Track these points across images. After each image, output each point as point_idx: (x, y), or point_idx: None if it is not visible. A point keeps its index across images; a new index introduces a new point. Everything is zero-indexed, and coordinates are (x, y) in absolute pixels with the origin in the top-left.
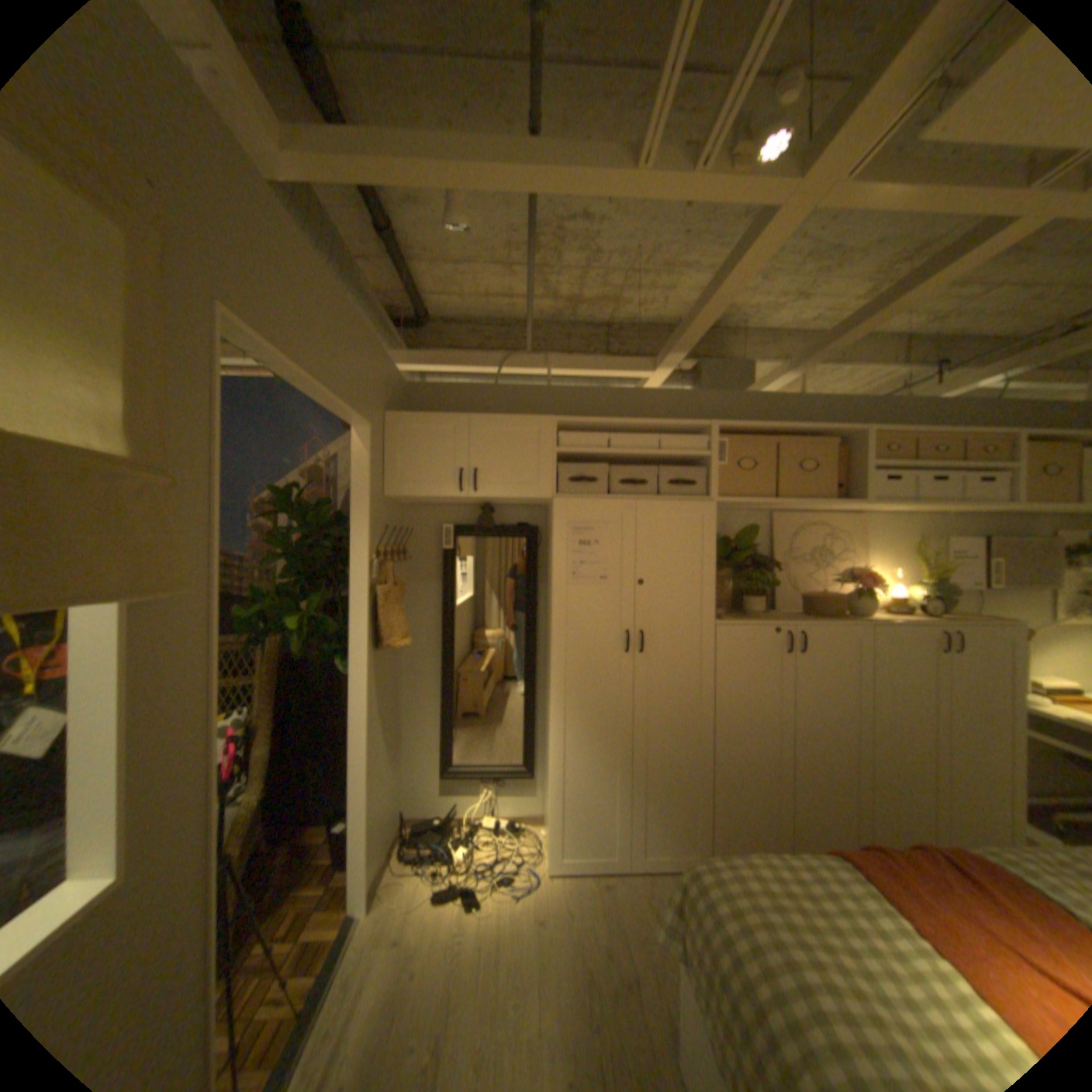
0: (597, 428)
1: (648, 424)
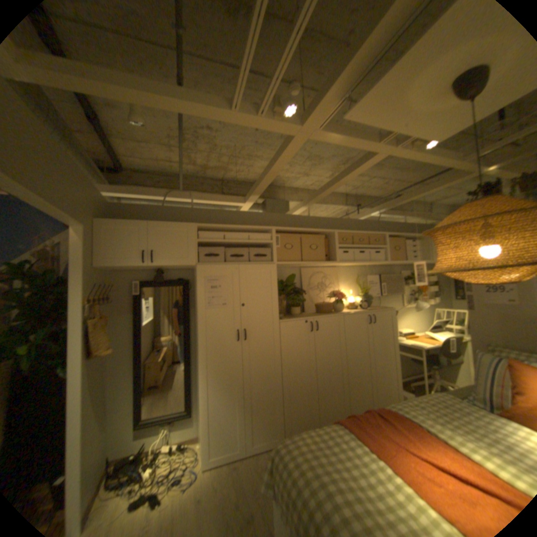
0: (218, 229)
1: (243, 227)
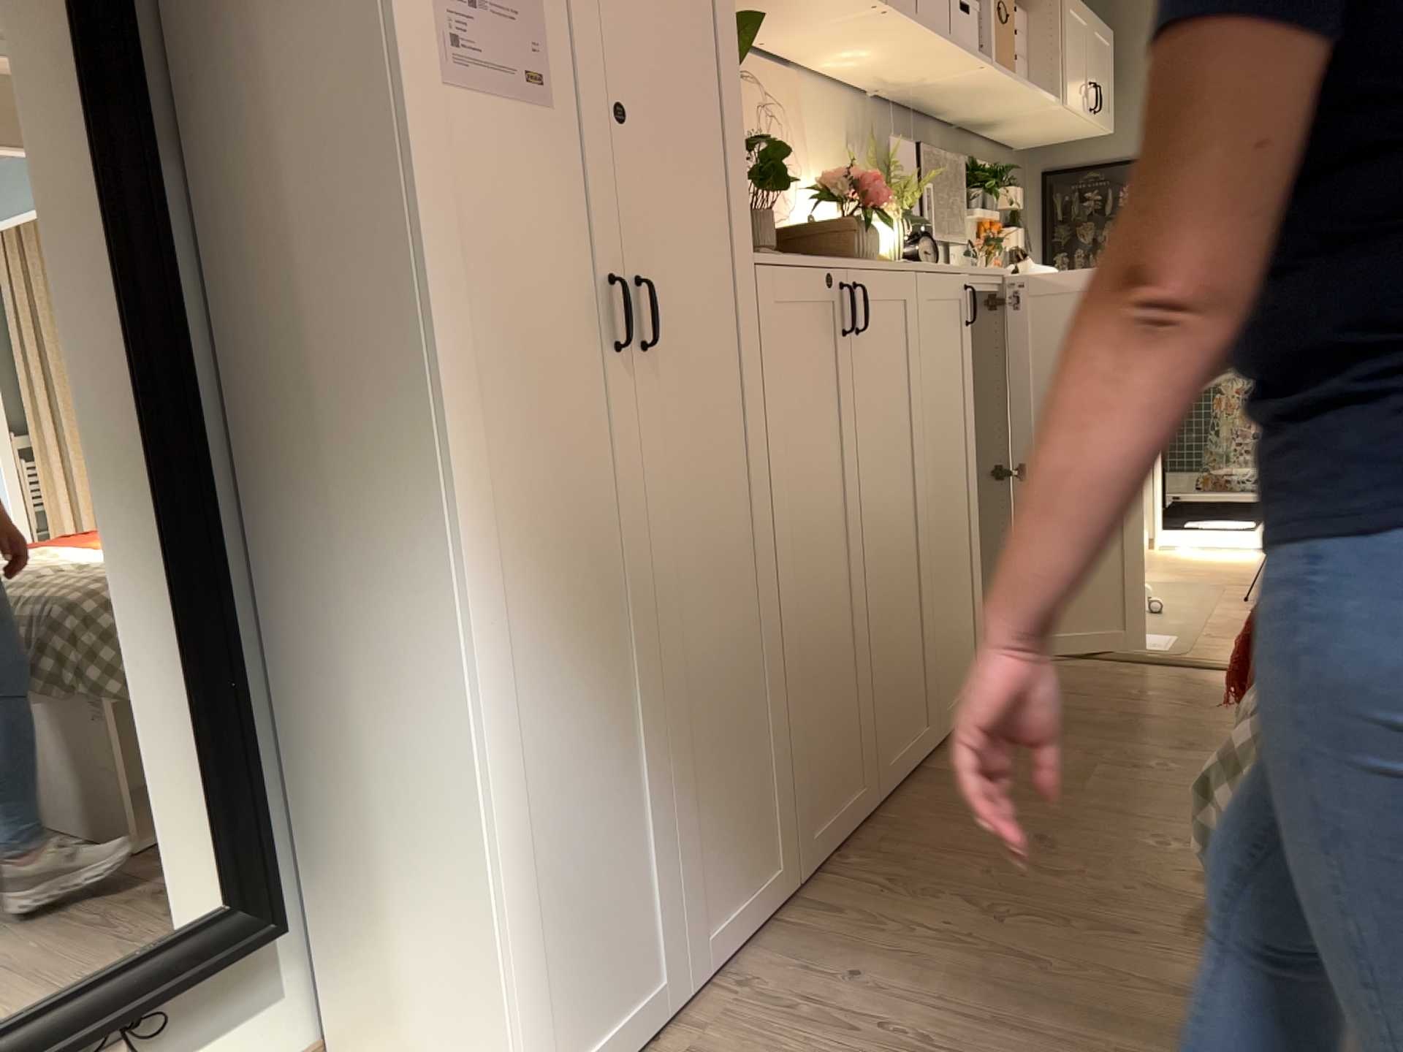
0: None
1: None
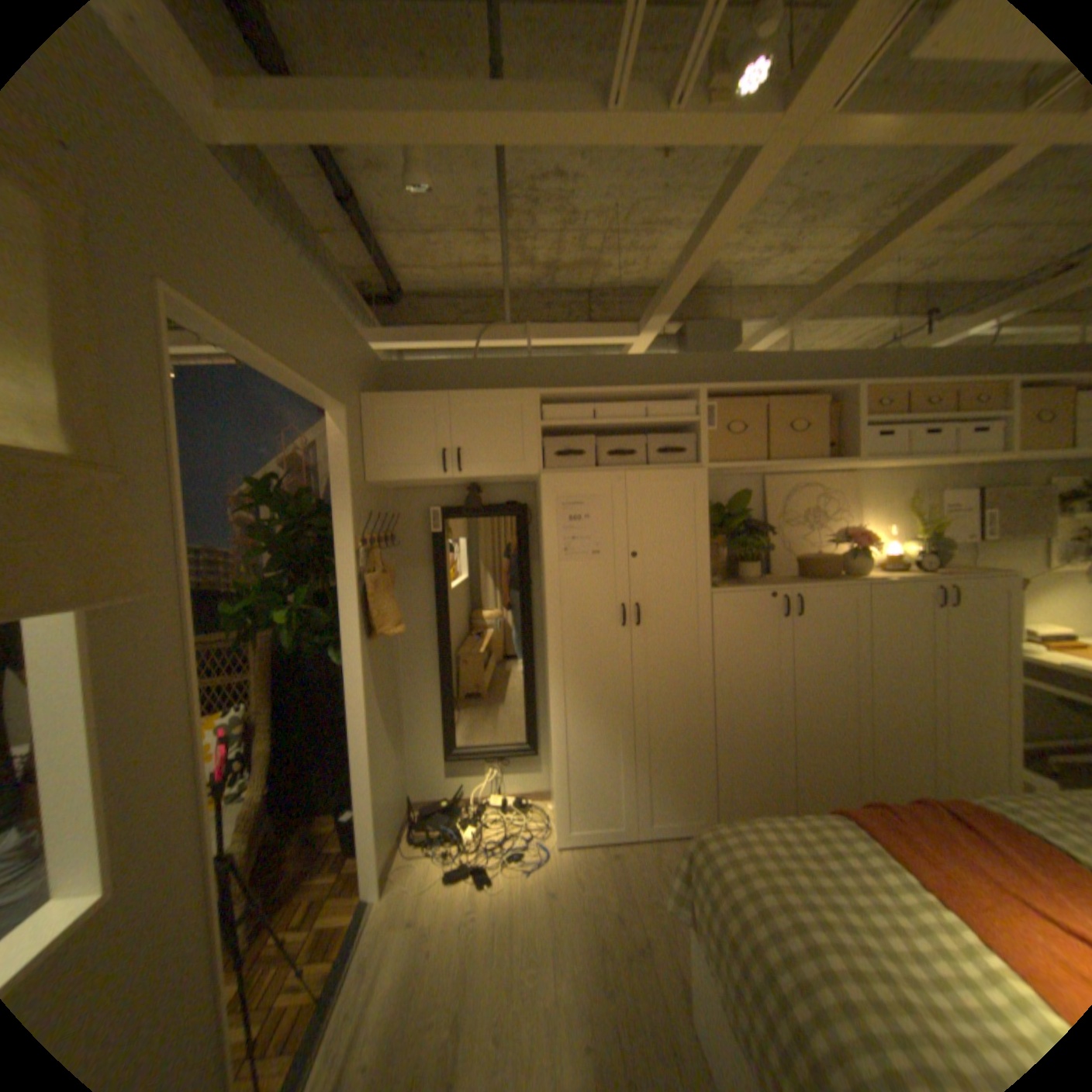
0: (582, 399)
1: (633, 392)
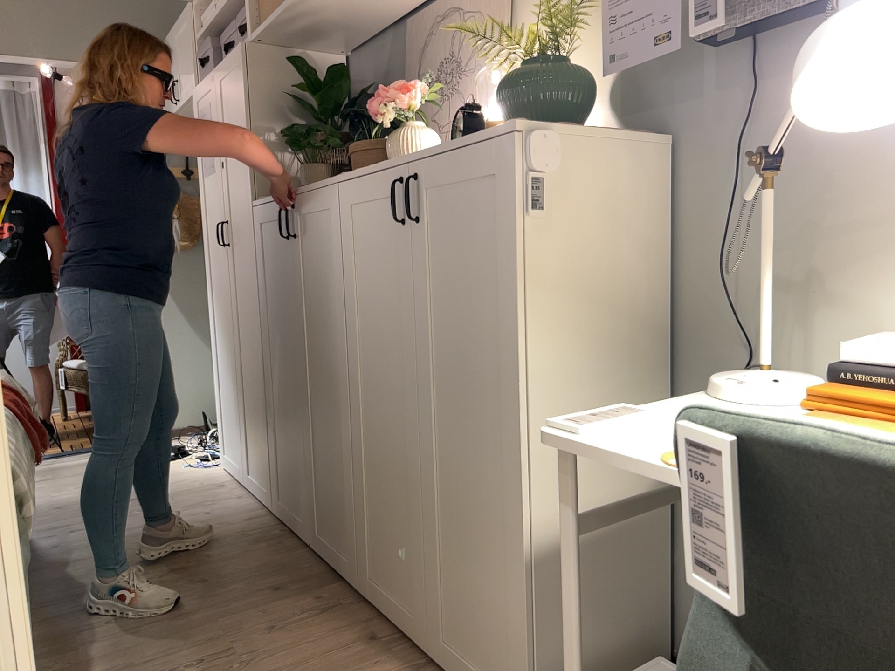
0: None
1: None
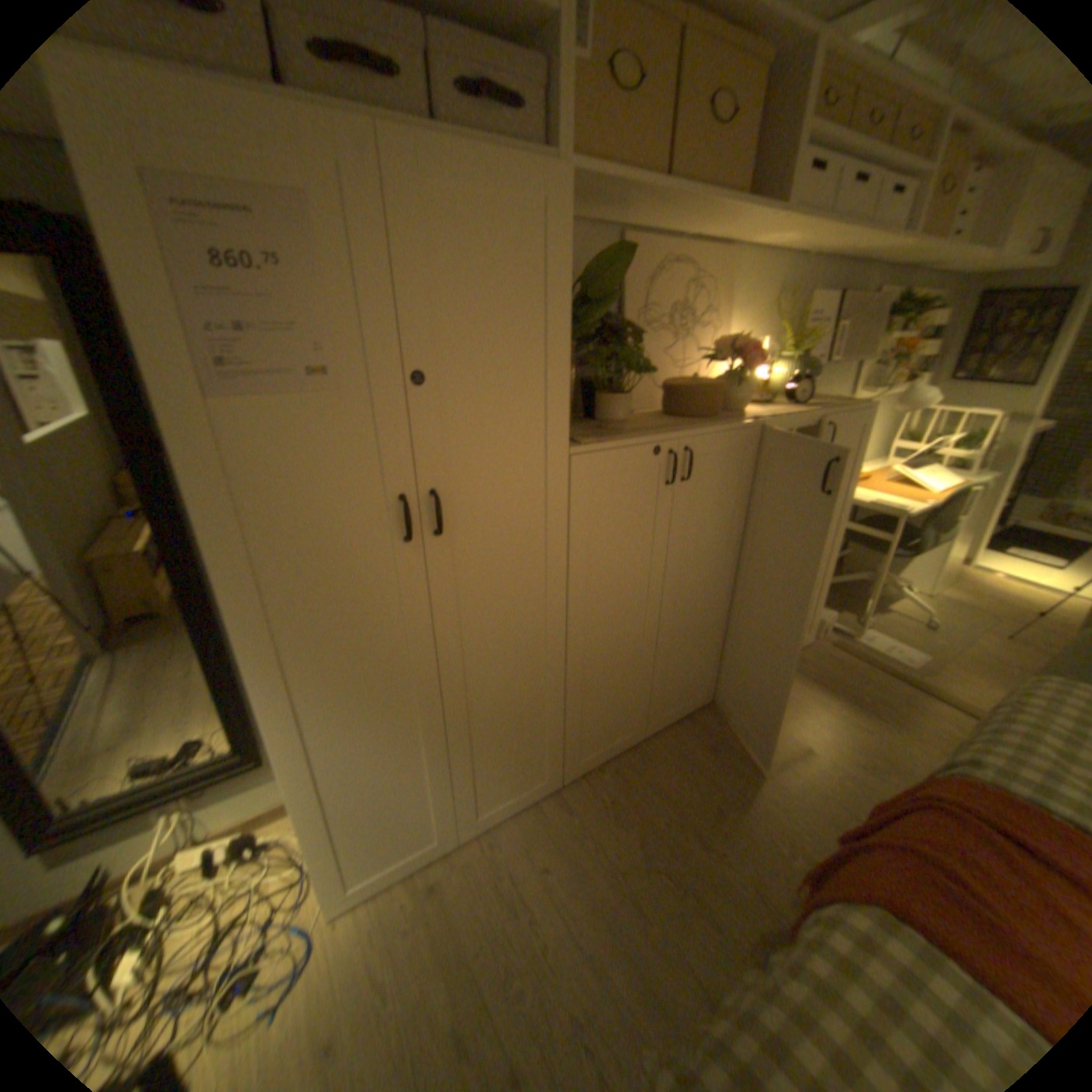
0: None
1: None
